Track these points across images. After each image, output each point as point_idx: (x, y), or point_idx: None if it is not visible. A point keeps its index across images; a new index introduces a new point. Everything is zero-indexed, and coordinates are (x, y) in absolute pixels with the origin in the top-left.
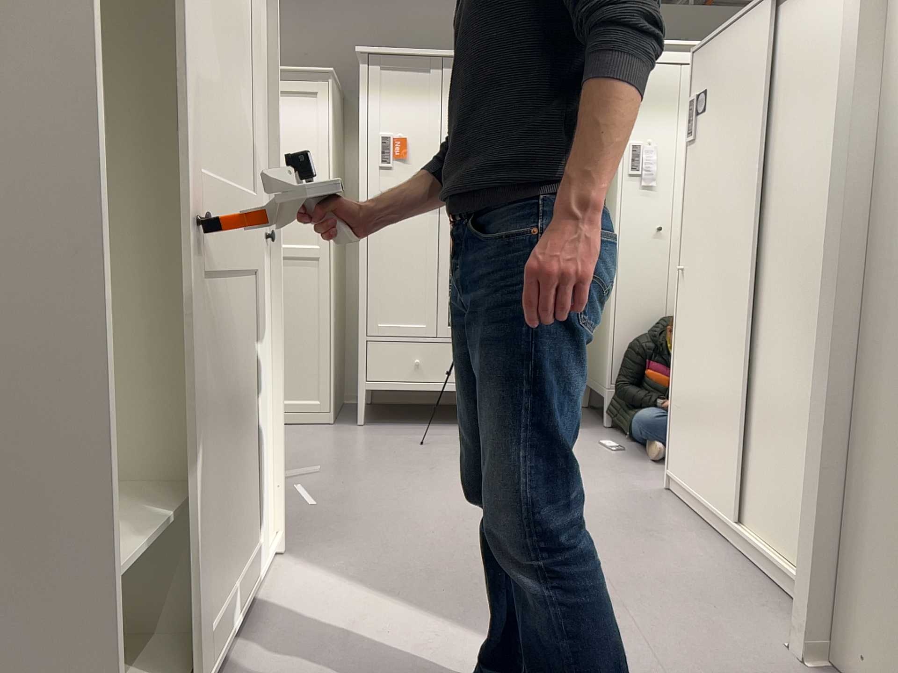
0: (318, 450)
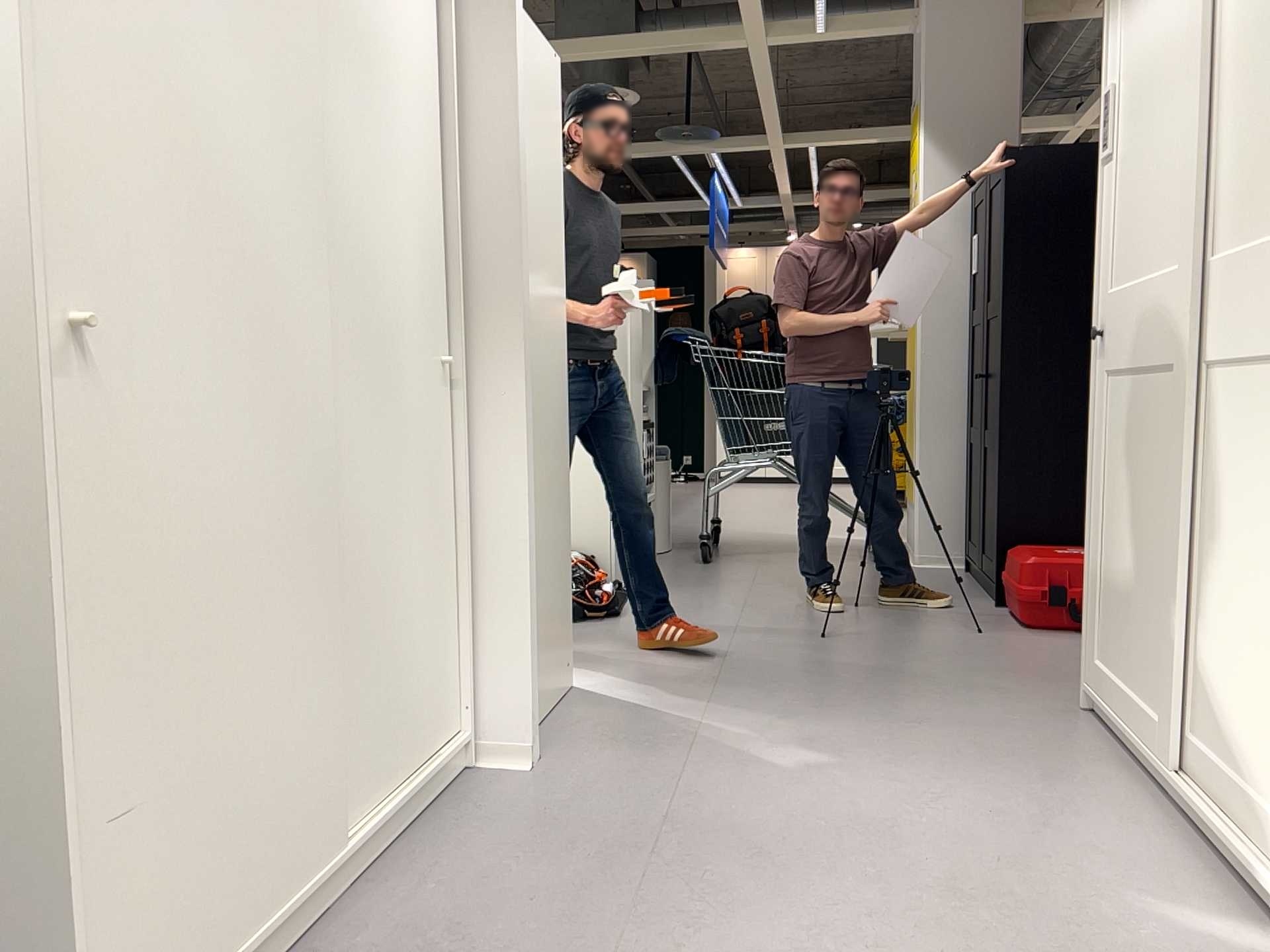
0: None
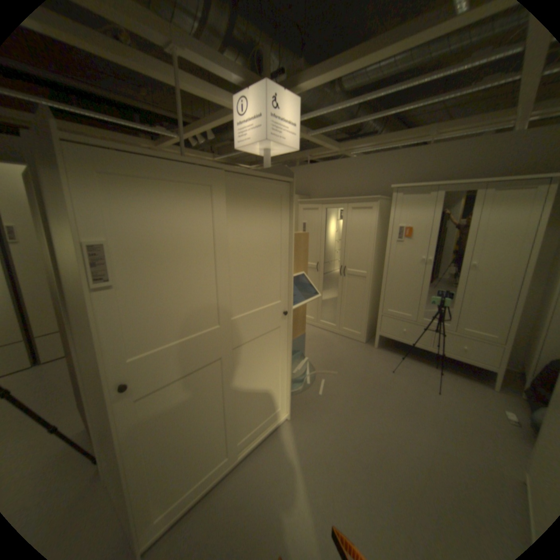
0: (347, 359)
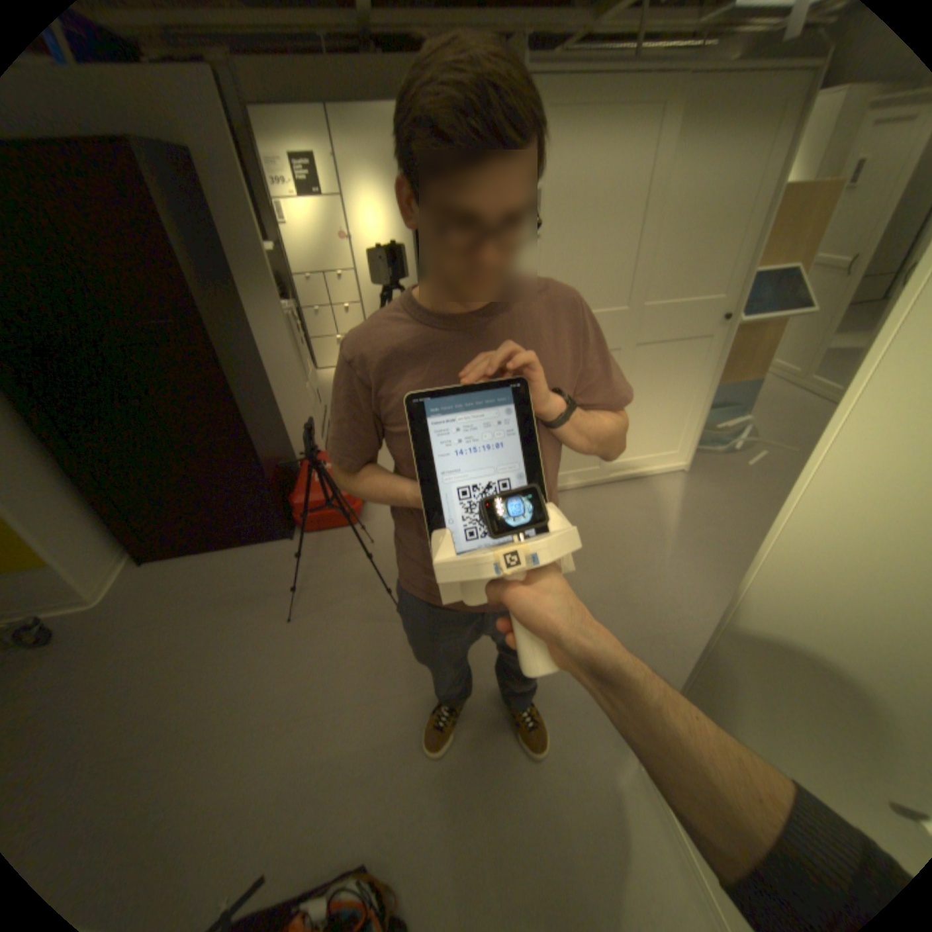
0: None
